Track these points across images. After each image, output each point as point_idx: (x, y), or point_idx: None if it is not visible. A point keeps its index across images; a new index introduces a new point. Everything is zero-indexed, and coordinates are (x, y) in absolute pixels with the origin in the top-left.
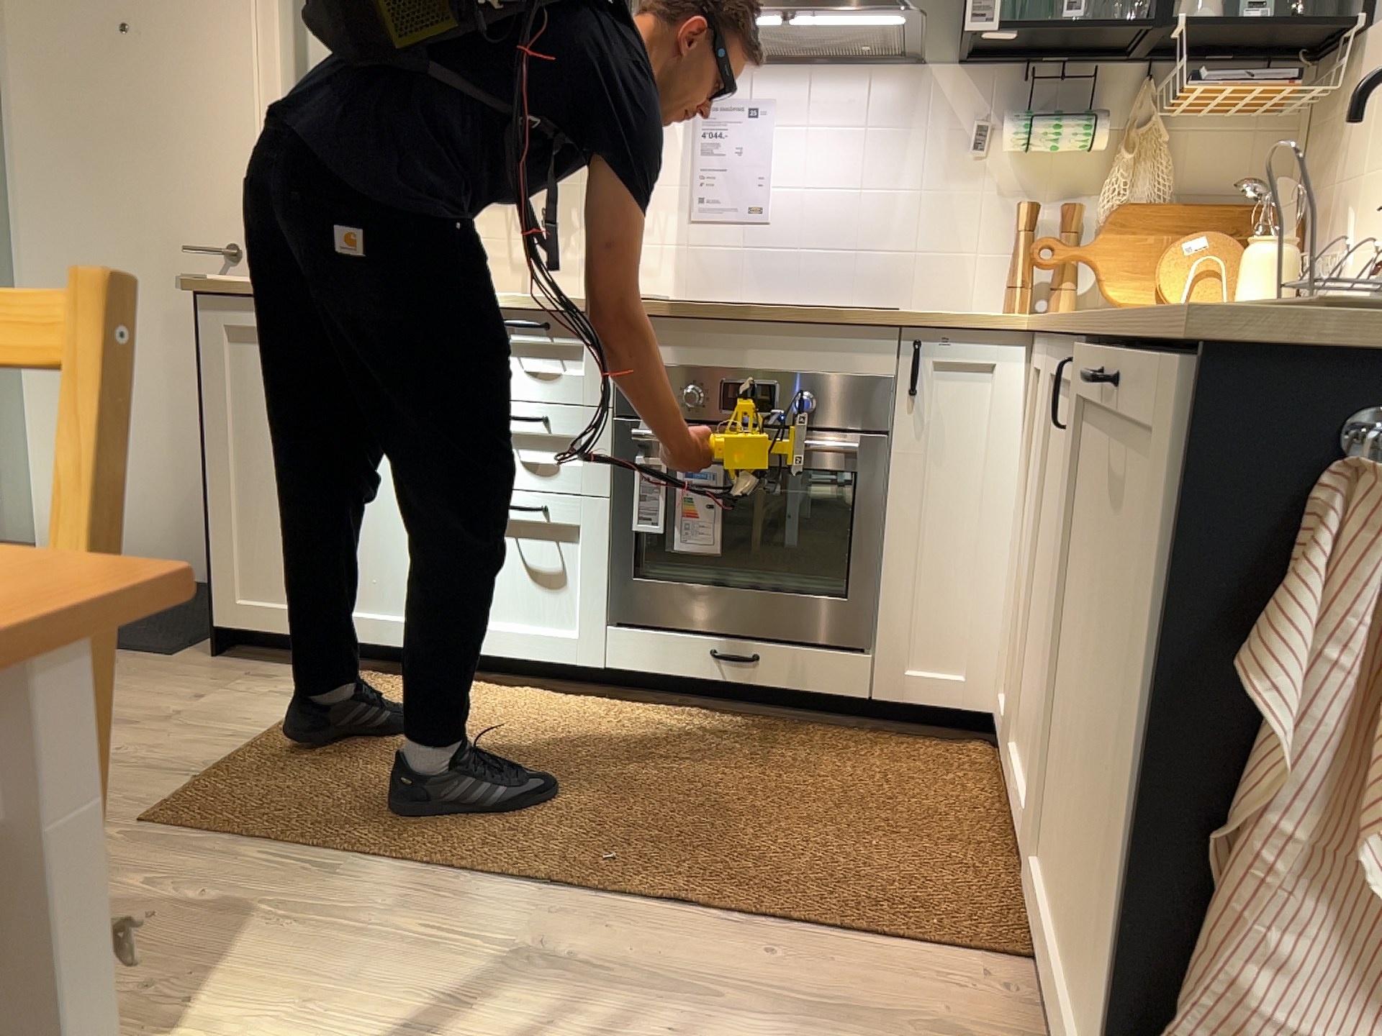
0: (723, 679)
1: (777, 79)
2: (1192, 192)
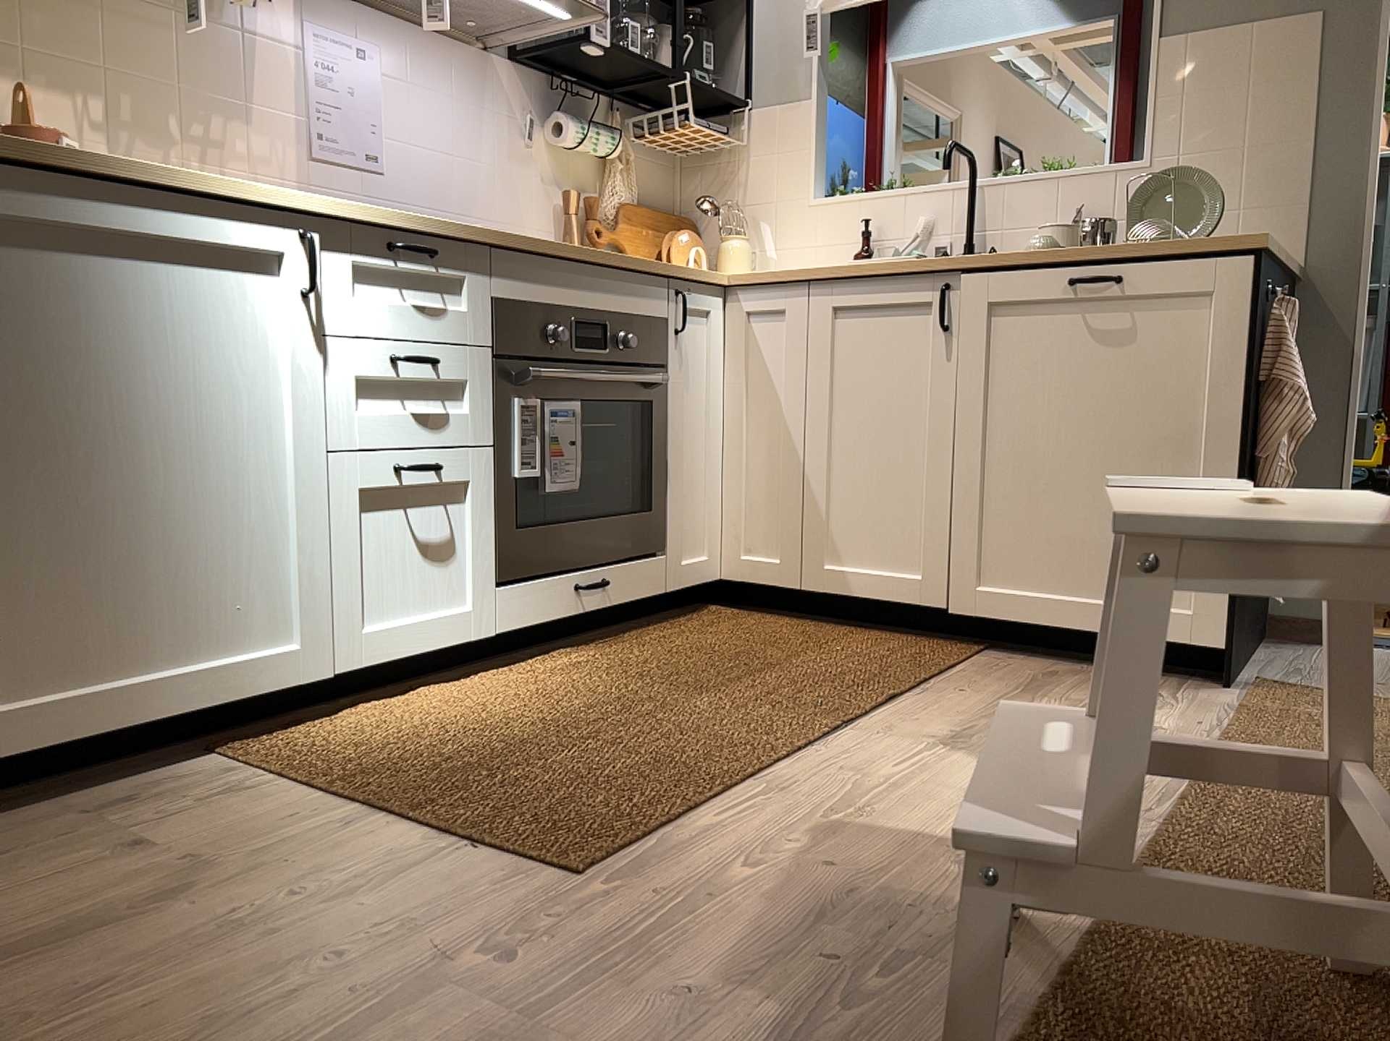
0: (582, 607)
1: (384, 31)
2: (638, 200)
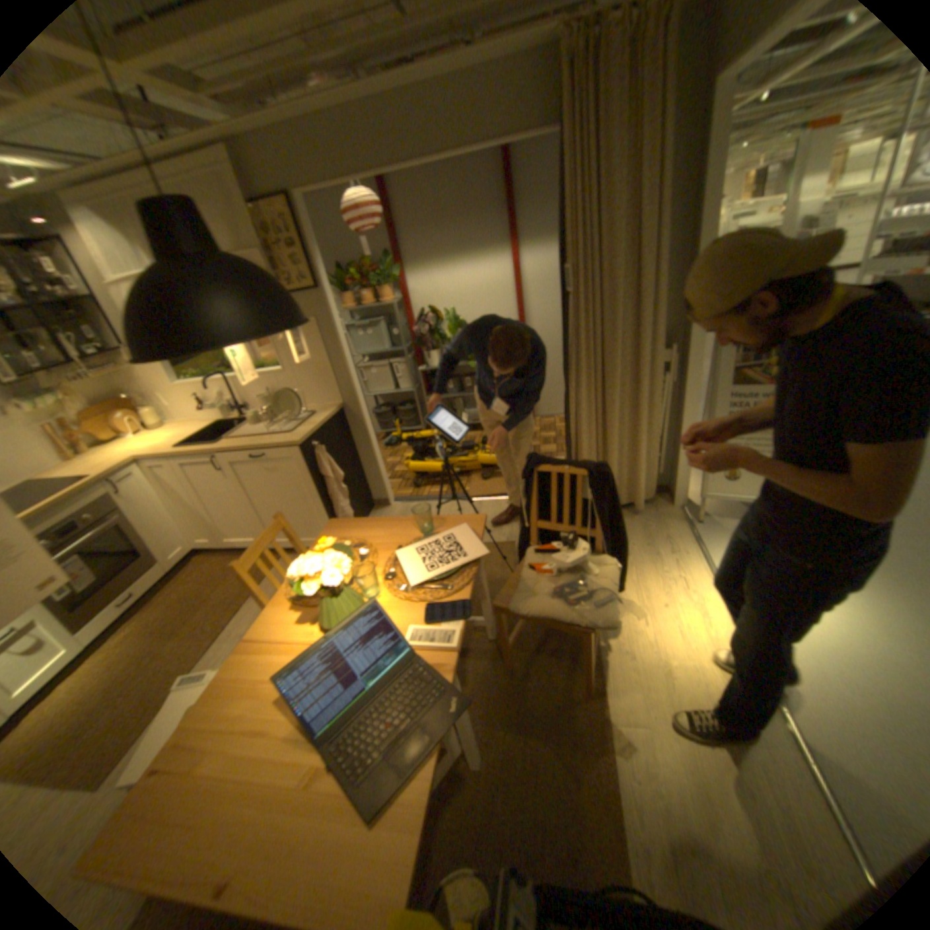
0: (126, 608)
1: None
2: (93, 398)
